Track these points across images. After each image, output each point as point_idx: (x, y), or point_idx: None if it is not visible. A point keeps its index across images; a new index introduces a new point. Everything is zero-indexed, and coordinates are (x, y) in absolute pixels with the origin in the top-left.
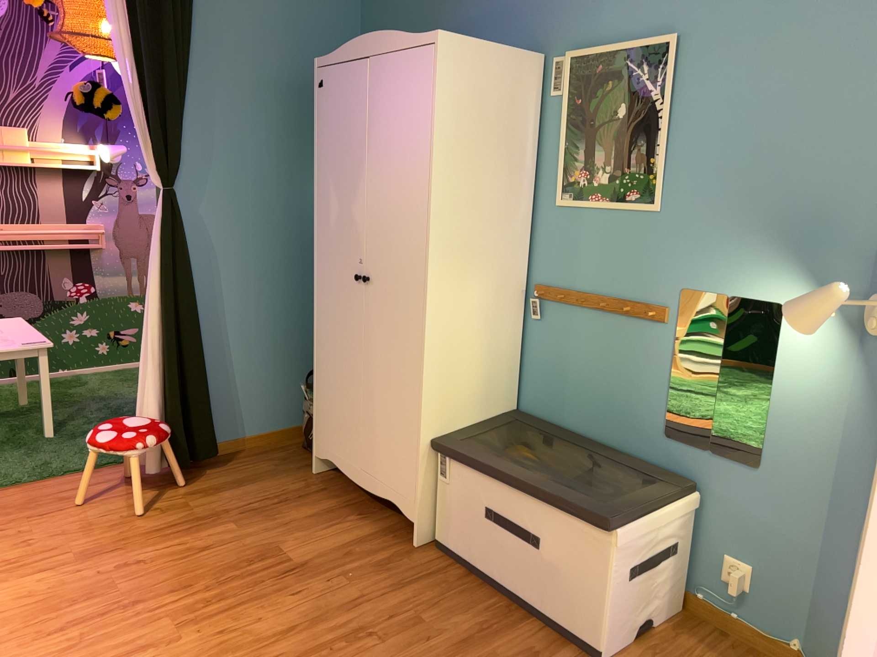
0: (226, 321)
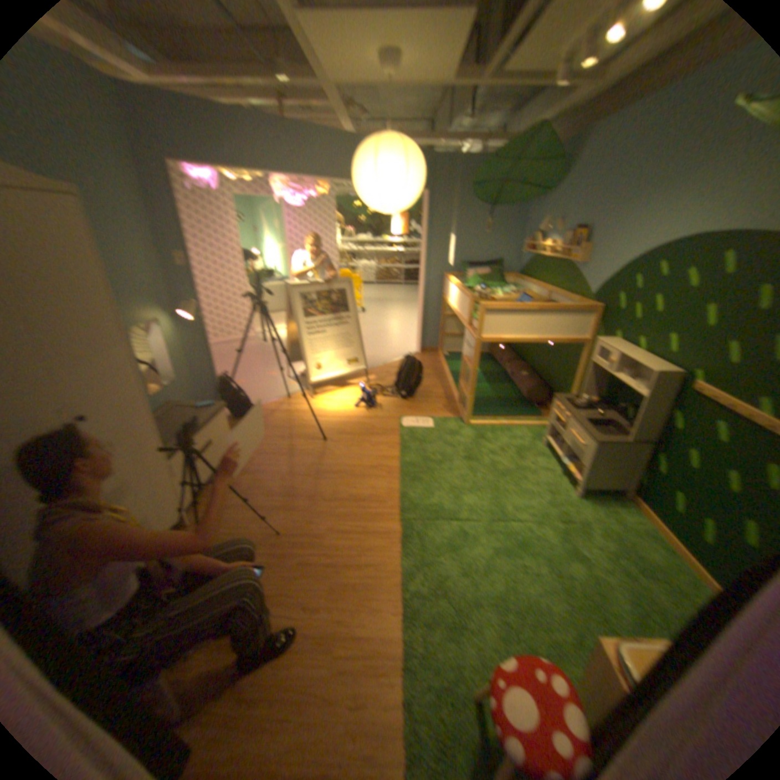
0: None
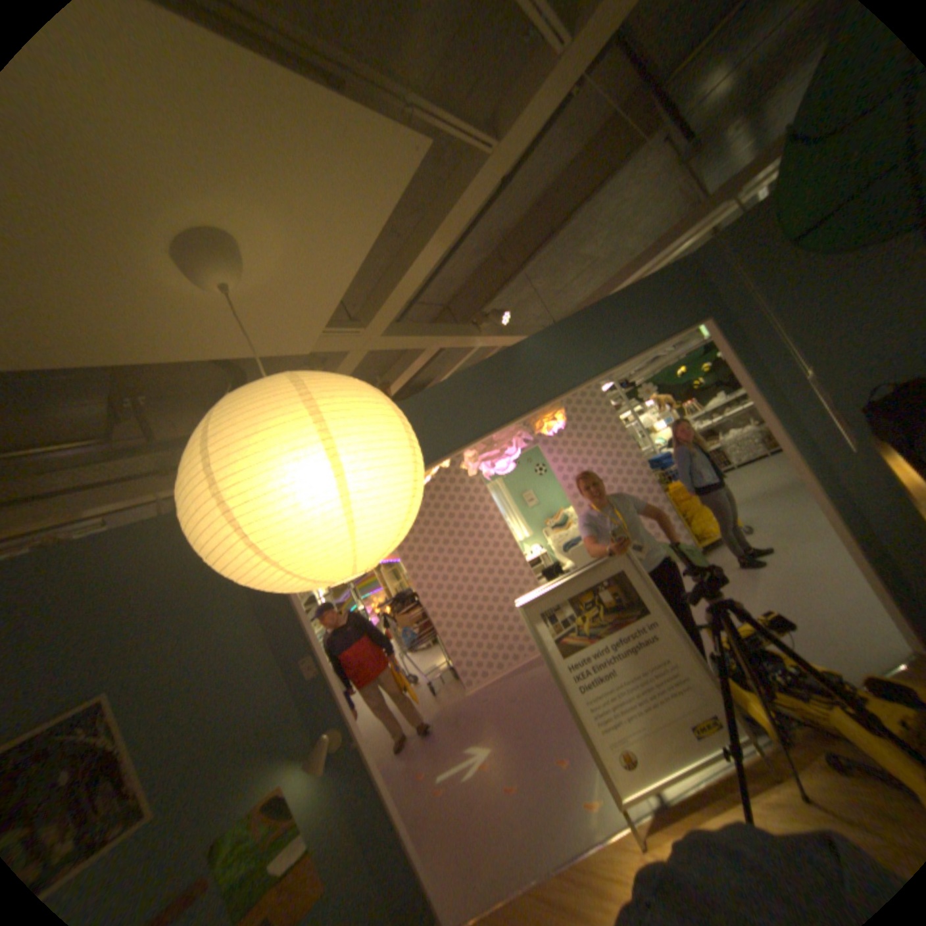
0: None
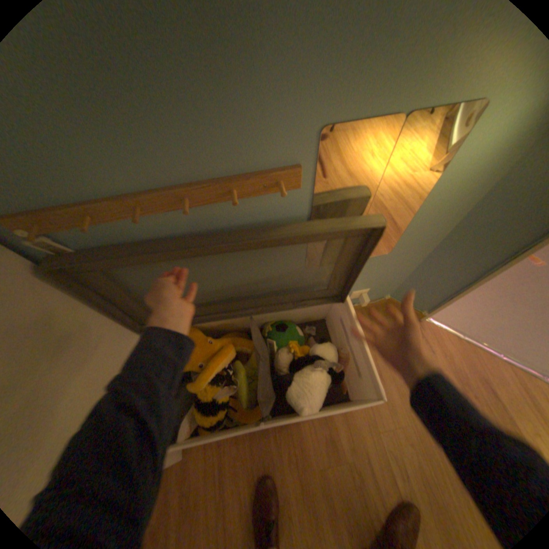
0: None
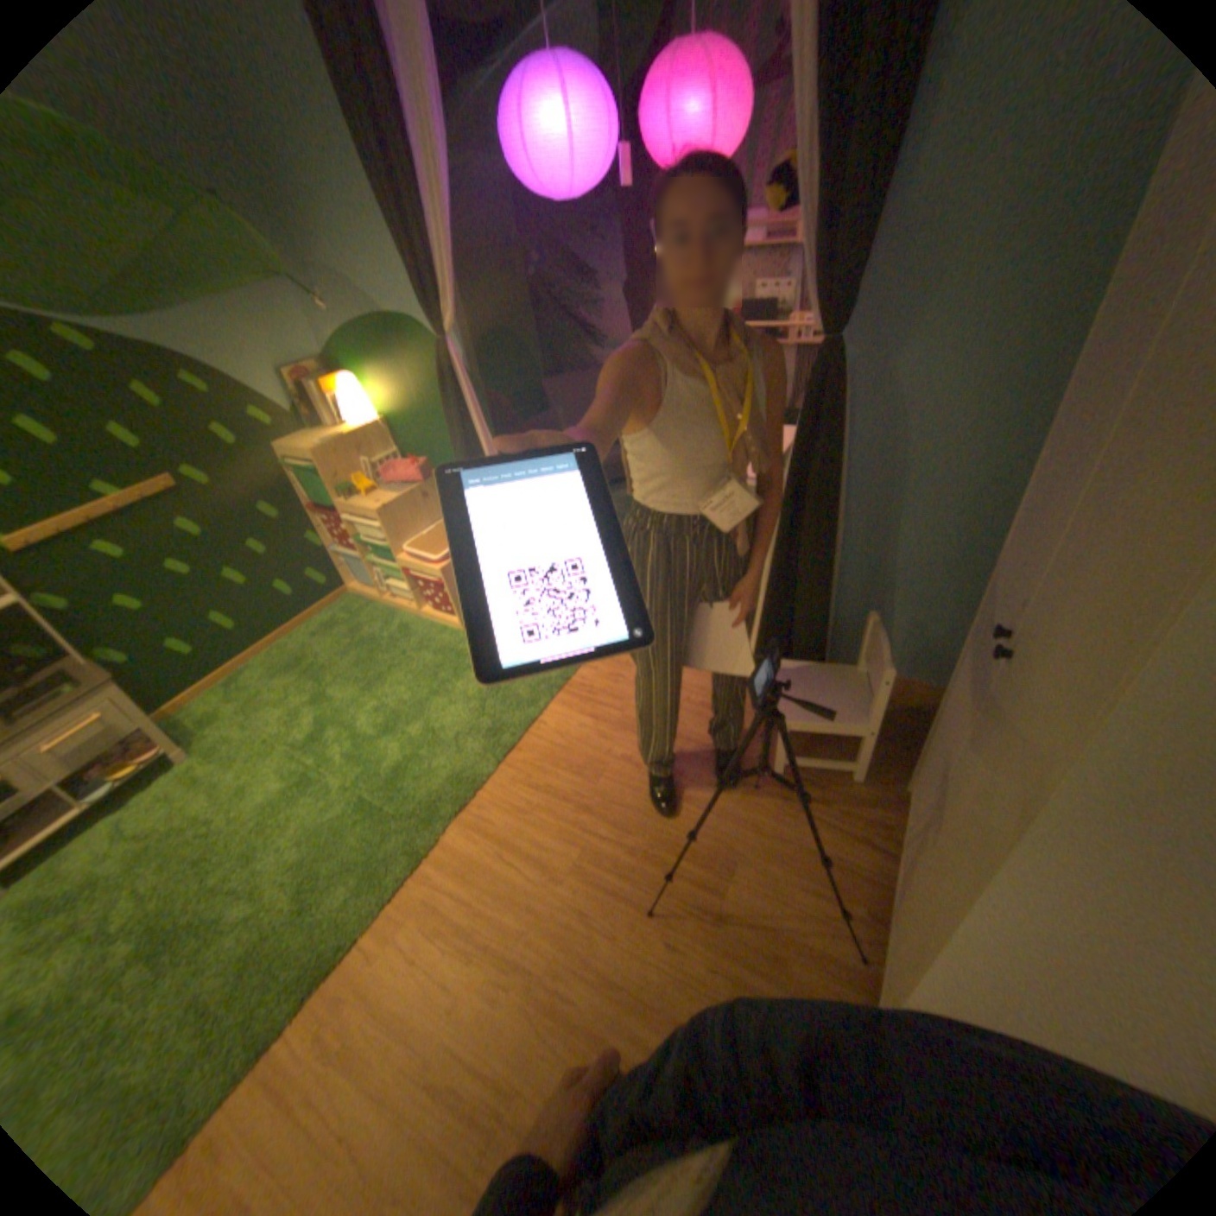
0: (898, 540)
